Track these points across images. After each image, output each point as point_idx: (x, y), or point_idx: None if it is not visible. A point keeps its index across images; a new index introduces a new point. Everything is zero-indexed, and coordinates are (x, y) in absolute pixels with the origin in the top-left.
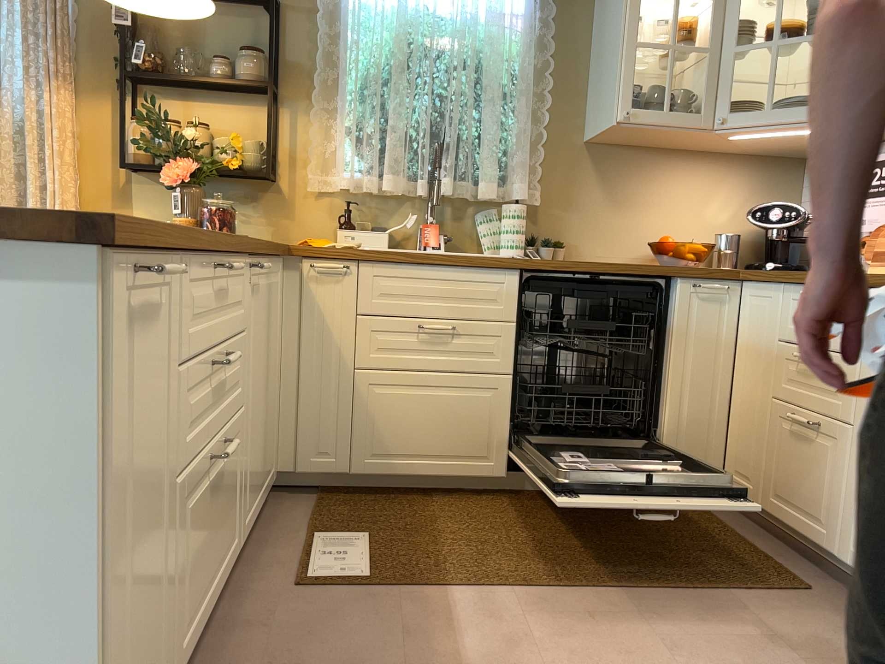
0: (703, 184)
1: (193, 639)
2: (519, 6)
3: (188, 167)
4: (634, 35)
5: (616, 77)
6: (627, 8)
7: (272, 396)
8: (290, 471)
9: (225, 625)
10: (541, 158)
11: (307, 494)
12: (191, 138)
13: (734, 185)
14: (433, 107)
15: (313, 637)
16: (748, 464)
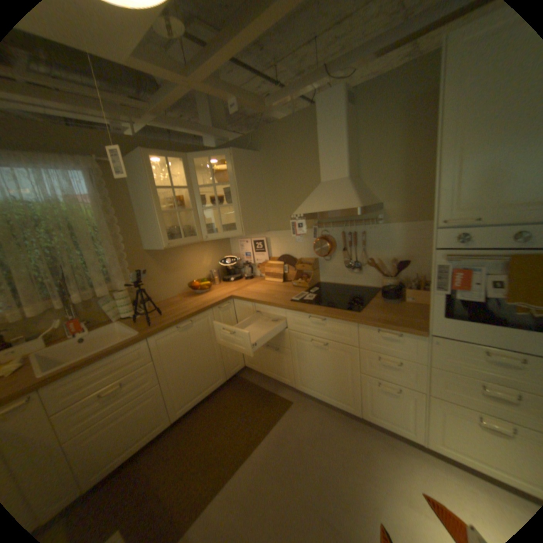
0: (197, 254)
1: None
2: (82, 191)
3: None
4: (158, 209)
5: (155, 228)
6: (151, 197)
7: None
8: None
9: None
10: (125, 266)
11: None
12: None
13: (208, 251)
14: (43, 257)
15: None
16: (252, 360)
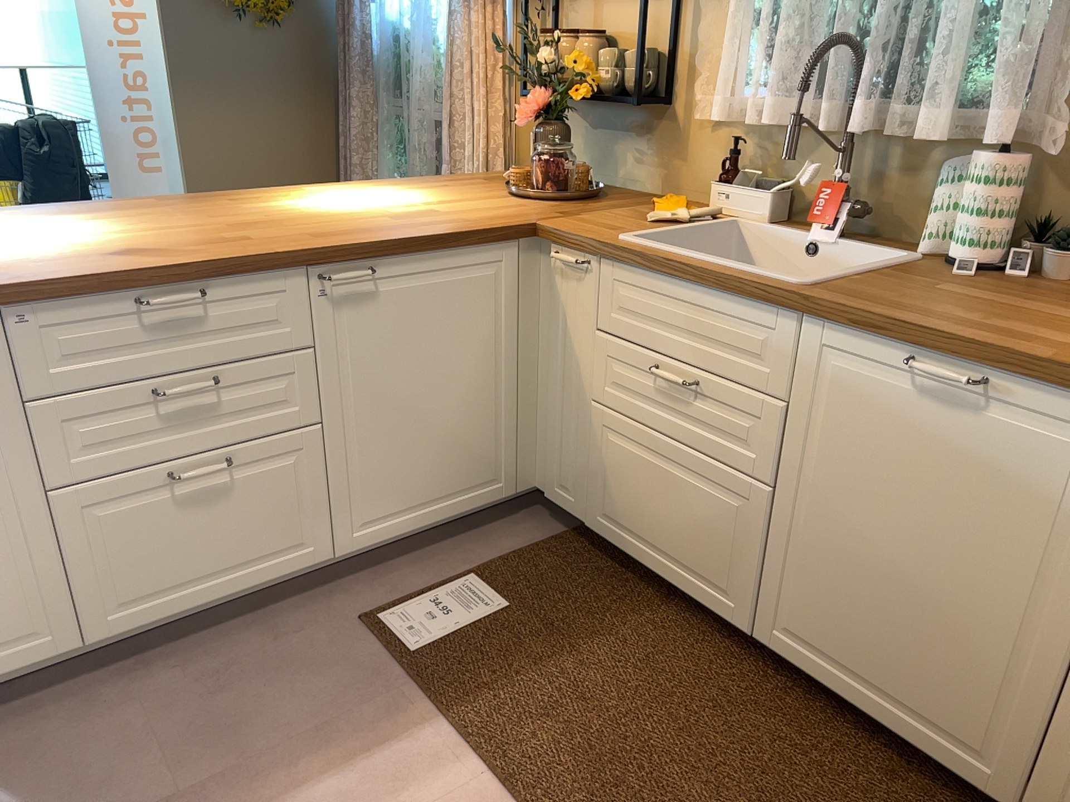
0: None
1: (174, 614)
2: None
3: (533, 101)
4: None
5: None
6: None
7: (483, 406)
8: (545, 491)
9: (271, 616)
10: None
11: (563, 524)
12: (542, 62)
13: None
14: None
15: (284, 673)
16: None
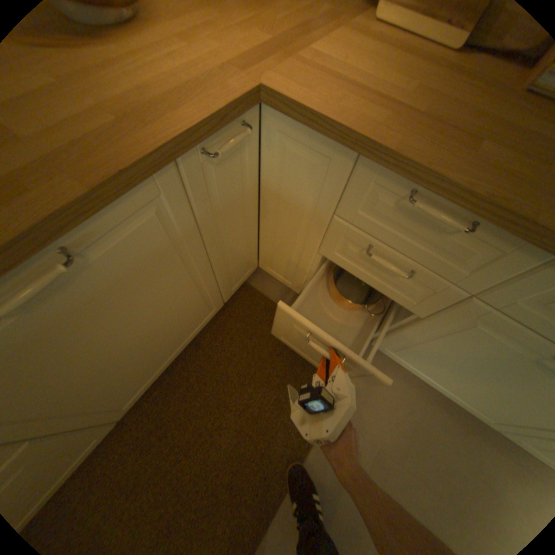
0: None
1: None
2: None
3: None
4: None
5: None
6: None
7: None
8: None
9: None
10: None
11: None
12: None
13: None
14: None
15: None
16: (285, 271)
